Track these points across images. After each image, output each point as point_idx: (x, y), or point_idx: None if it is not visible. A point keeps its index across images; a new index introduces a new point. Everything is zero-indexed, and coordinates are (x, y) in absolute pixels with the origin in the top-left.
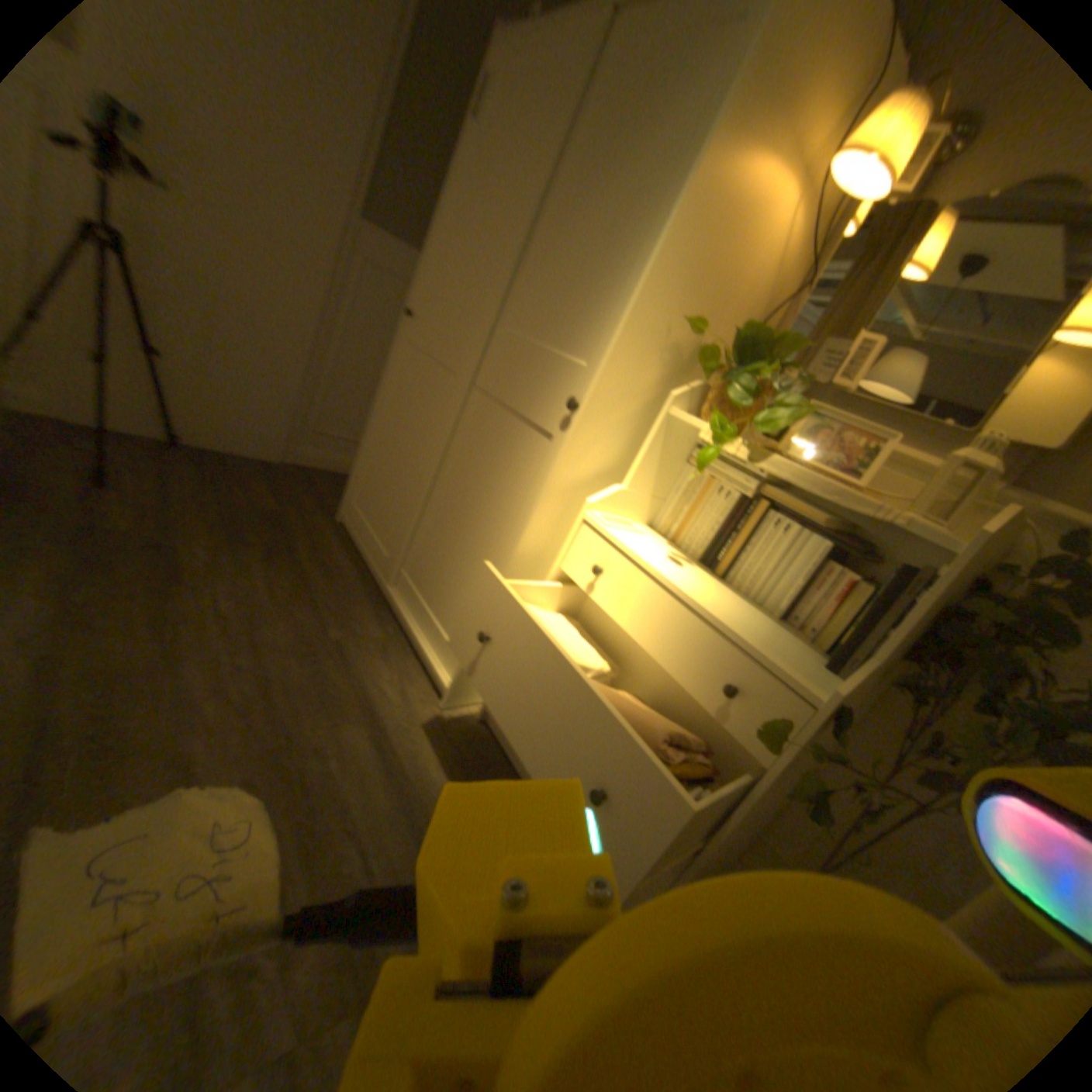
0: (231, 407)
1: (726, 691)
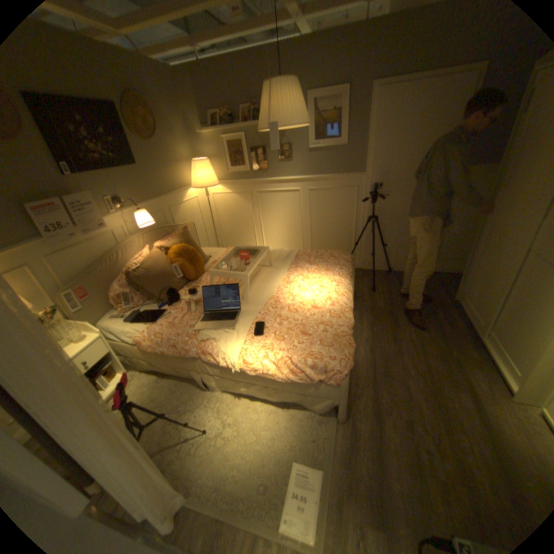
0: (407, 255)
1: None
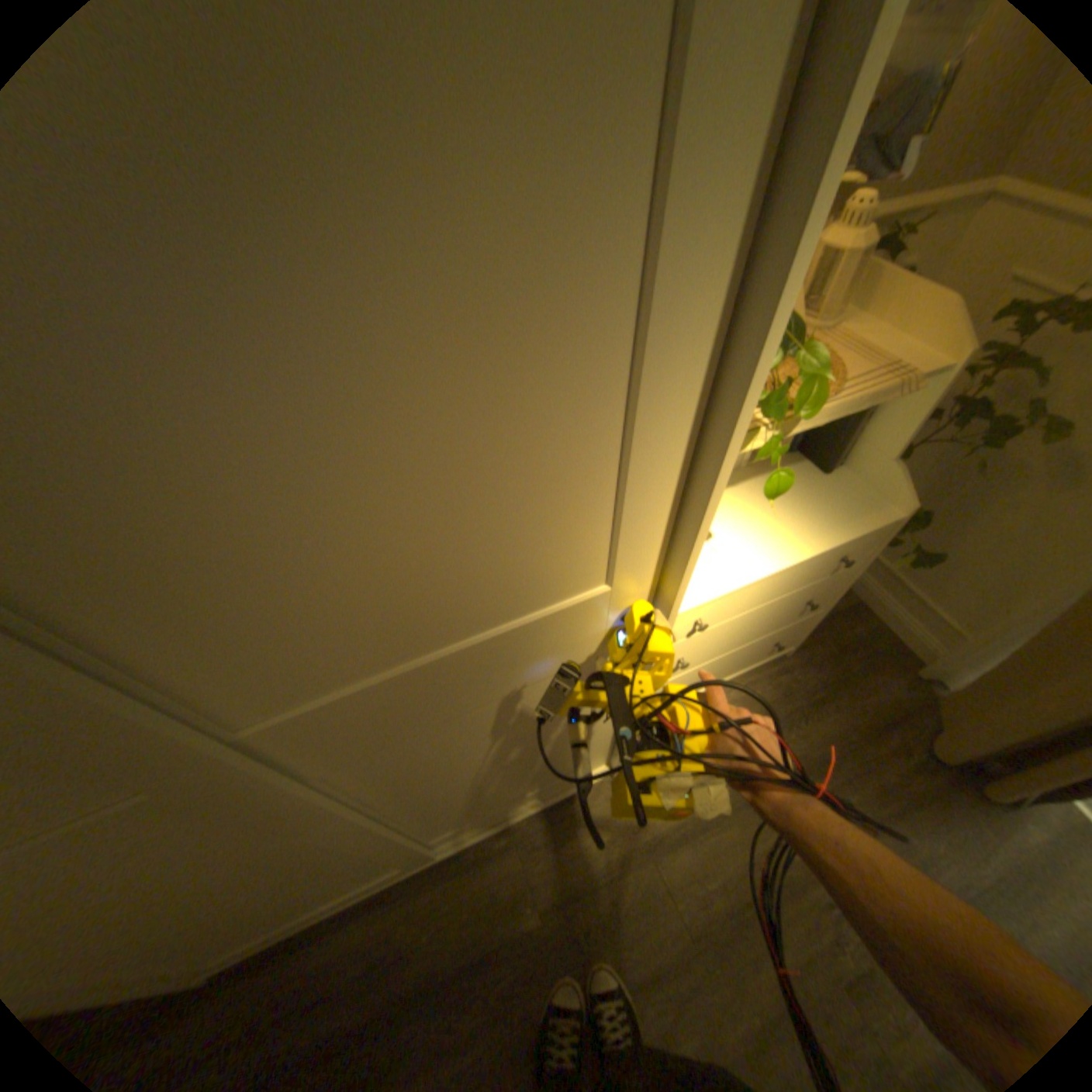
0: None
1: (845, 566)
